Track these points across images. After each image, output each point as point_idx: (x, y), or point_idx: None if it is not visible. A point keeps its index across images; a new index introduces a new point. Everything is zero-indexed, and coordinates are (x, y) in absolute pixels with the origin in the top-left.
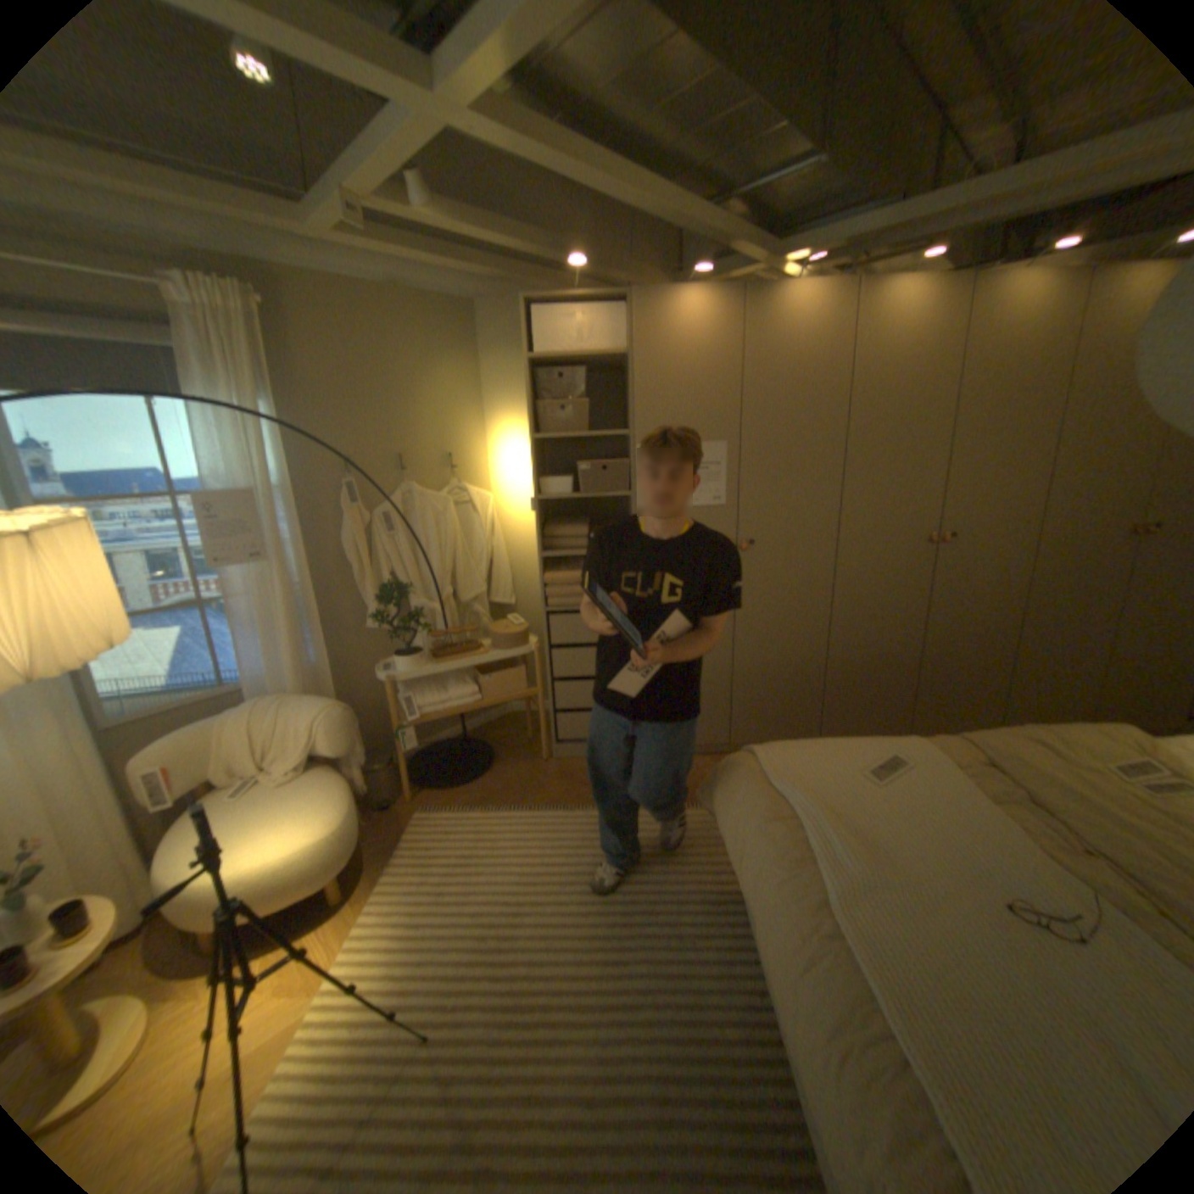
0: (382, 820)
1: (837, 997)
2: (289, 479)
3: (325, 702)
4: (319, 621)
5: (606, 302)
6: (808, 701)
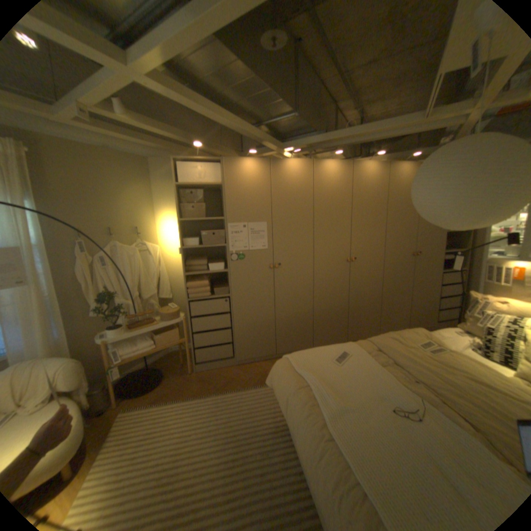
0: (99, 421)
1: (334, 469)
2: (44, 241)
3: (64, 360)
4: (61, 315)
5: (212, 162)
6: (307, 331)
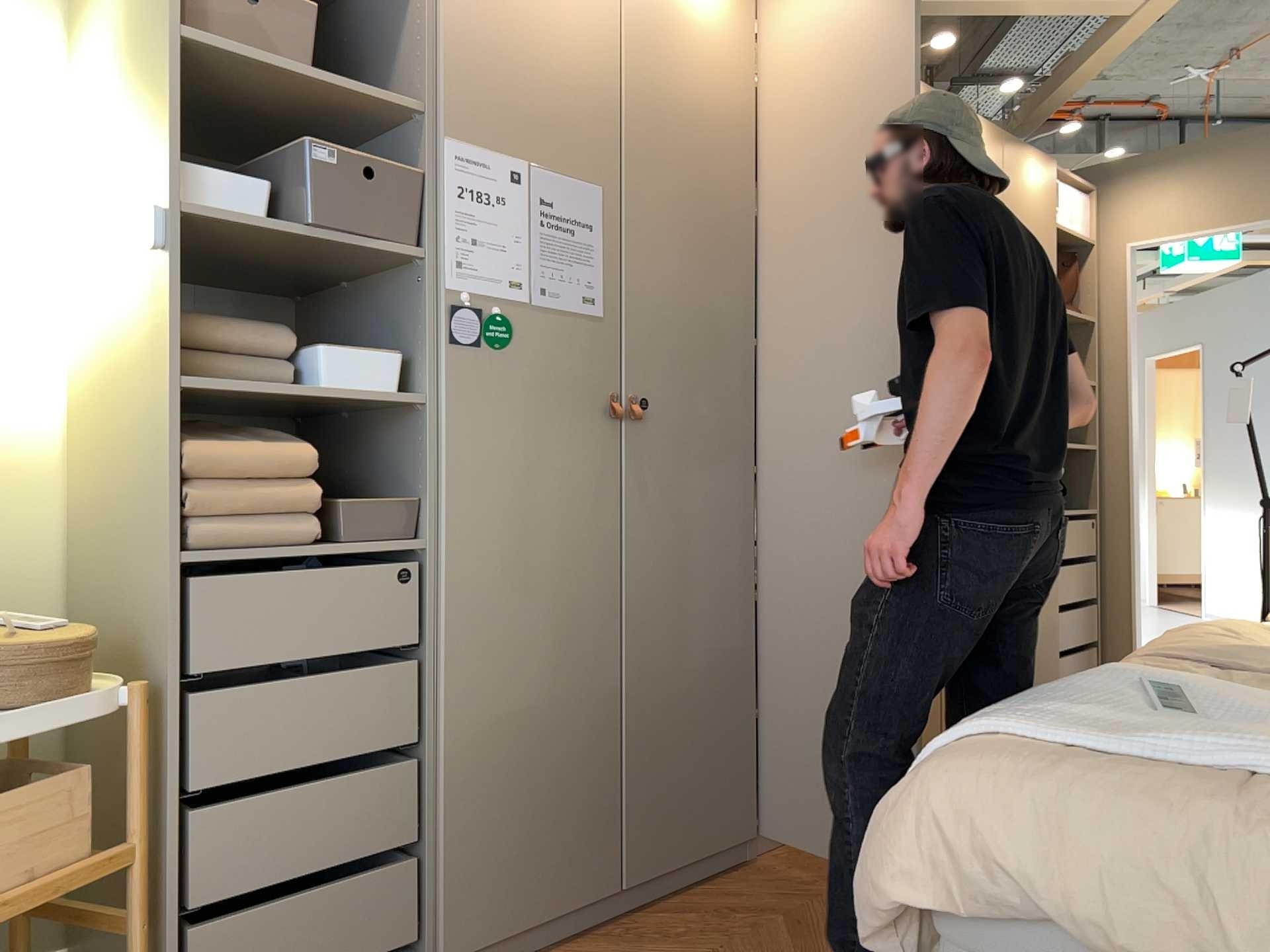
0: None
1: None
2: None
3: None
4: None
5: None
6: (738, 745)
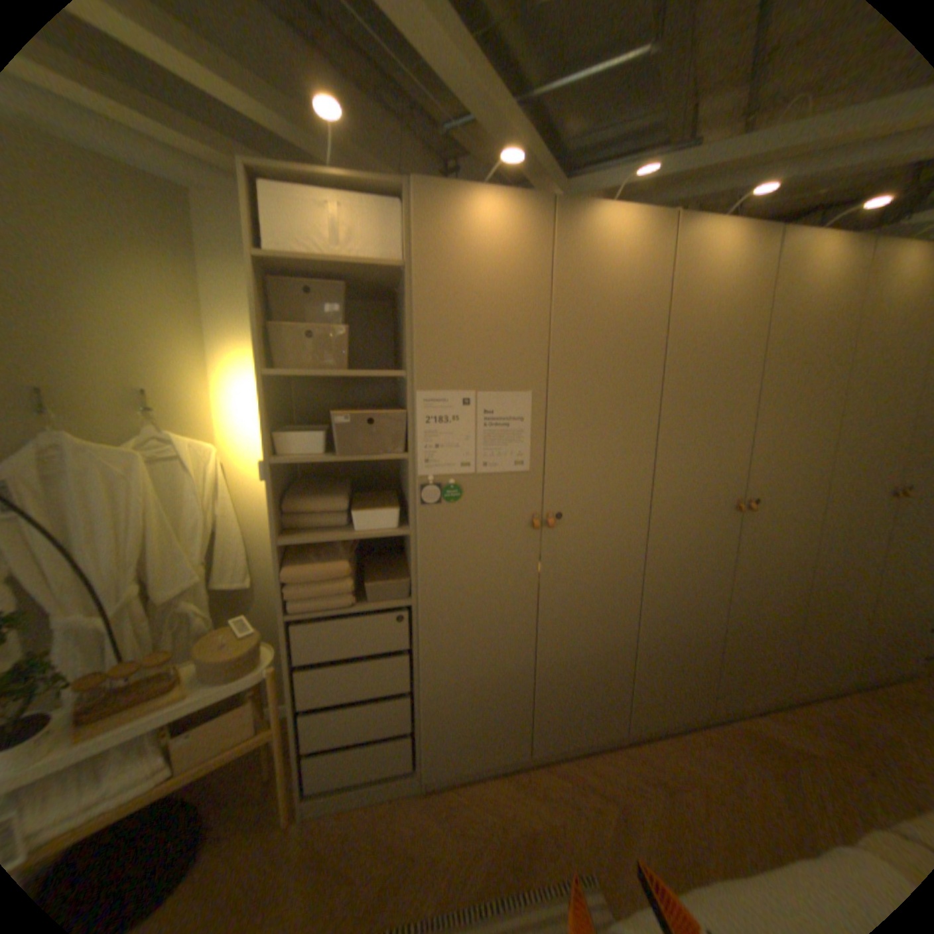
0: None
1: None
2: None
3: None
4: None
5: (375, 196)
6: (618, 694)
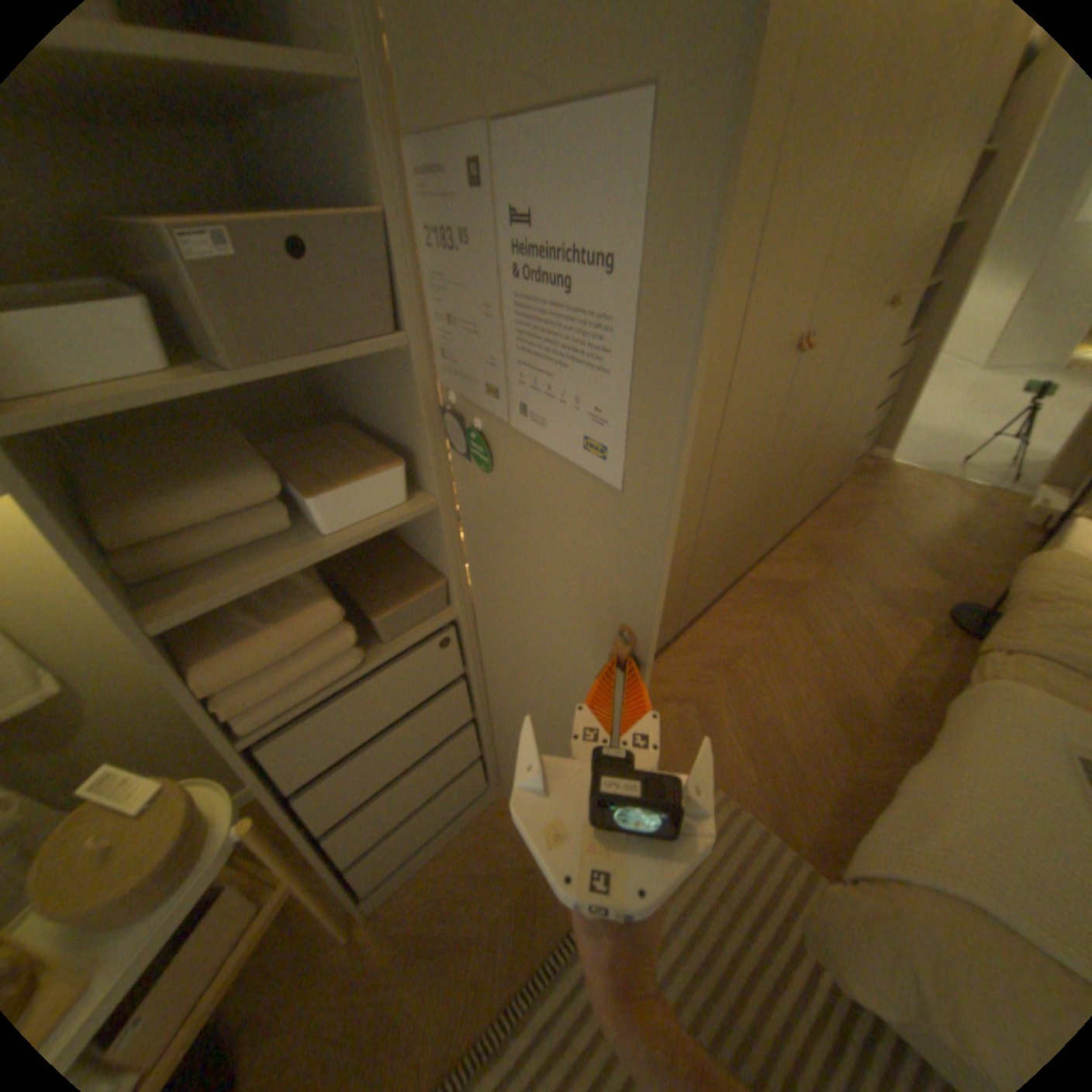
0: None
1: None
2: None
3: None
4: None
5: None
6: (673, 600)
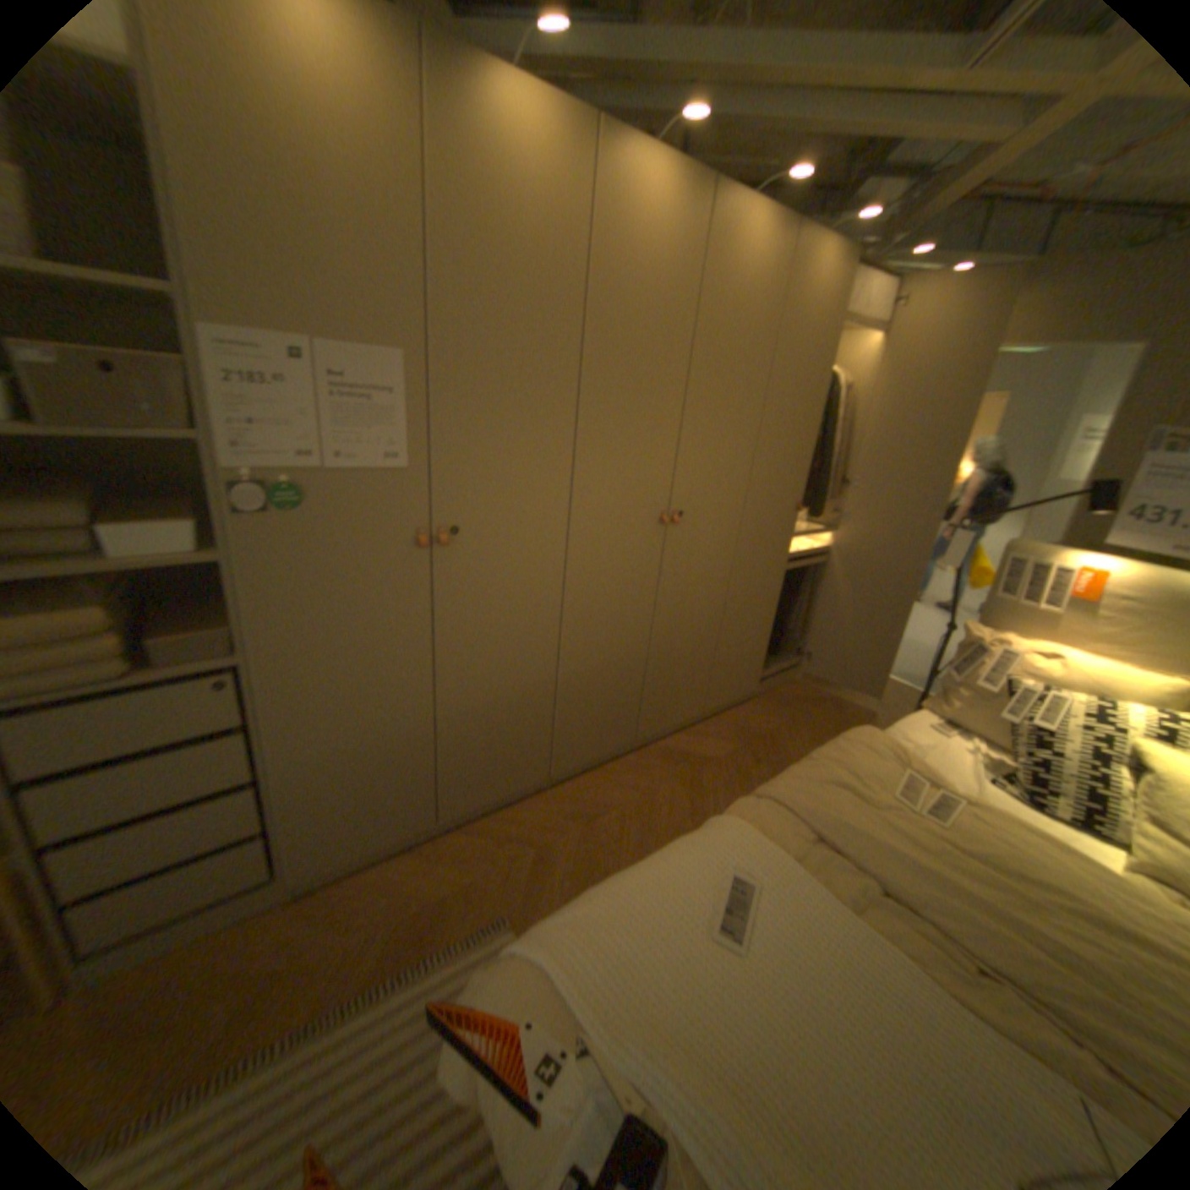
0: None
1: None
2: None
3: None
4: None
5: None
6: (537, 735)
